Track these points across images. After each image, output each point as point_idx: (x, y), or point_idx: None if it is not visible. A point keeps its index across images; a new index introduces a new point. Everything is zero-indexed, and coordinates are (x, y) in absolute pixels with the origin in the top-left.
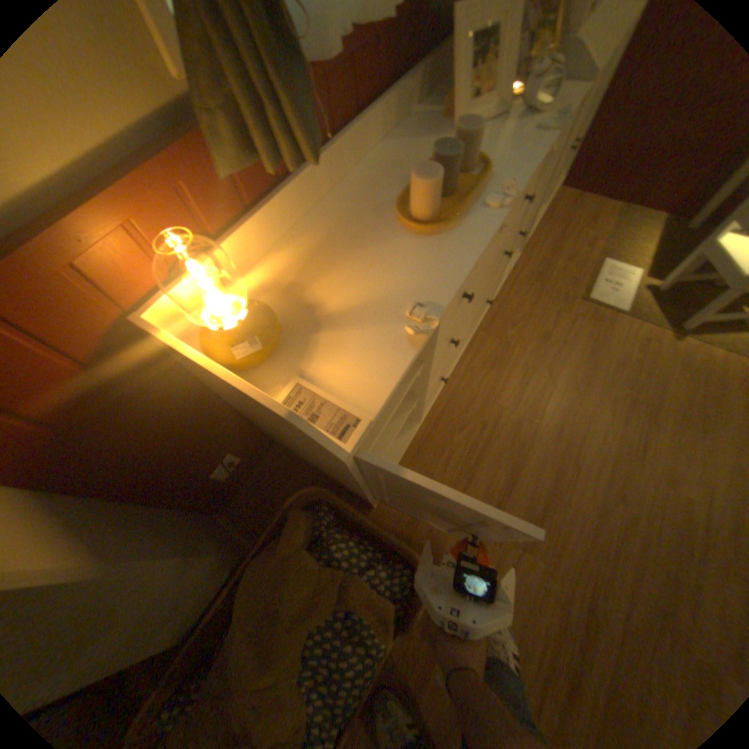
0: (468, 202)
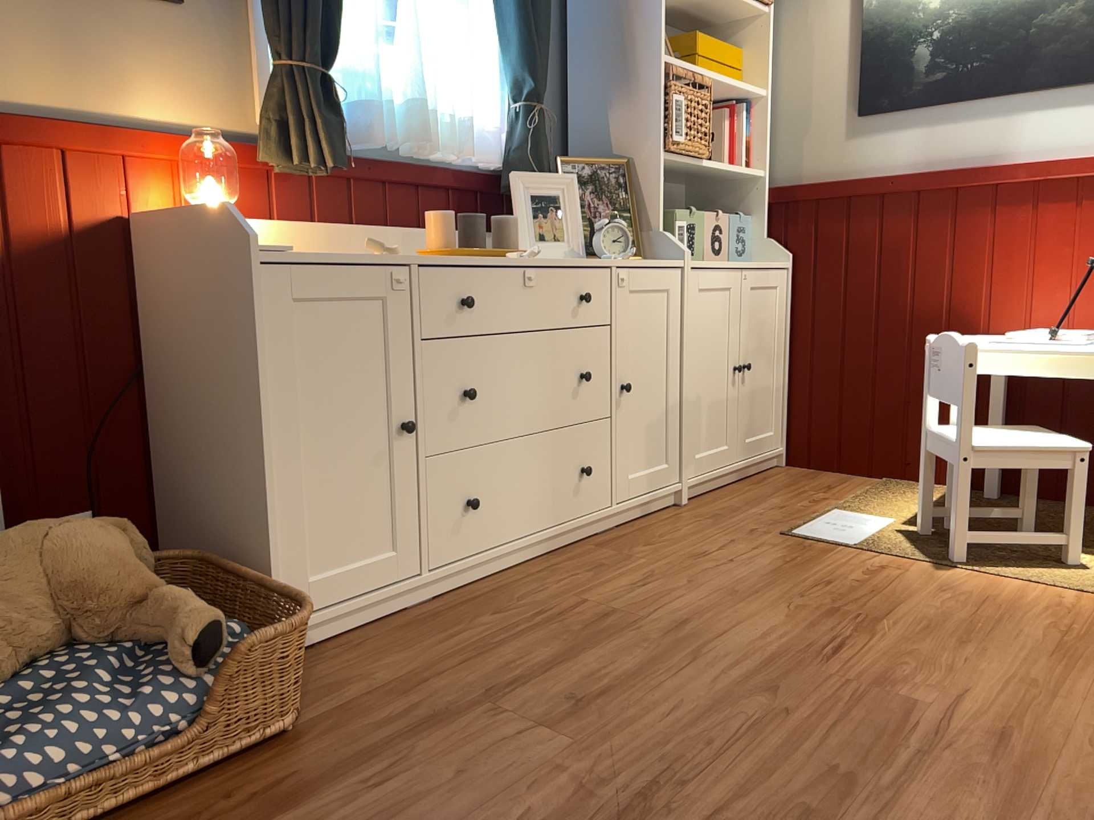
0: (485, 251)
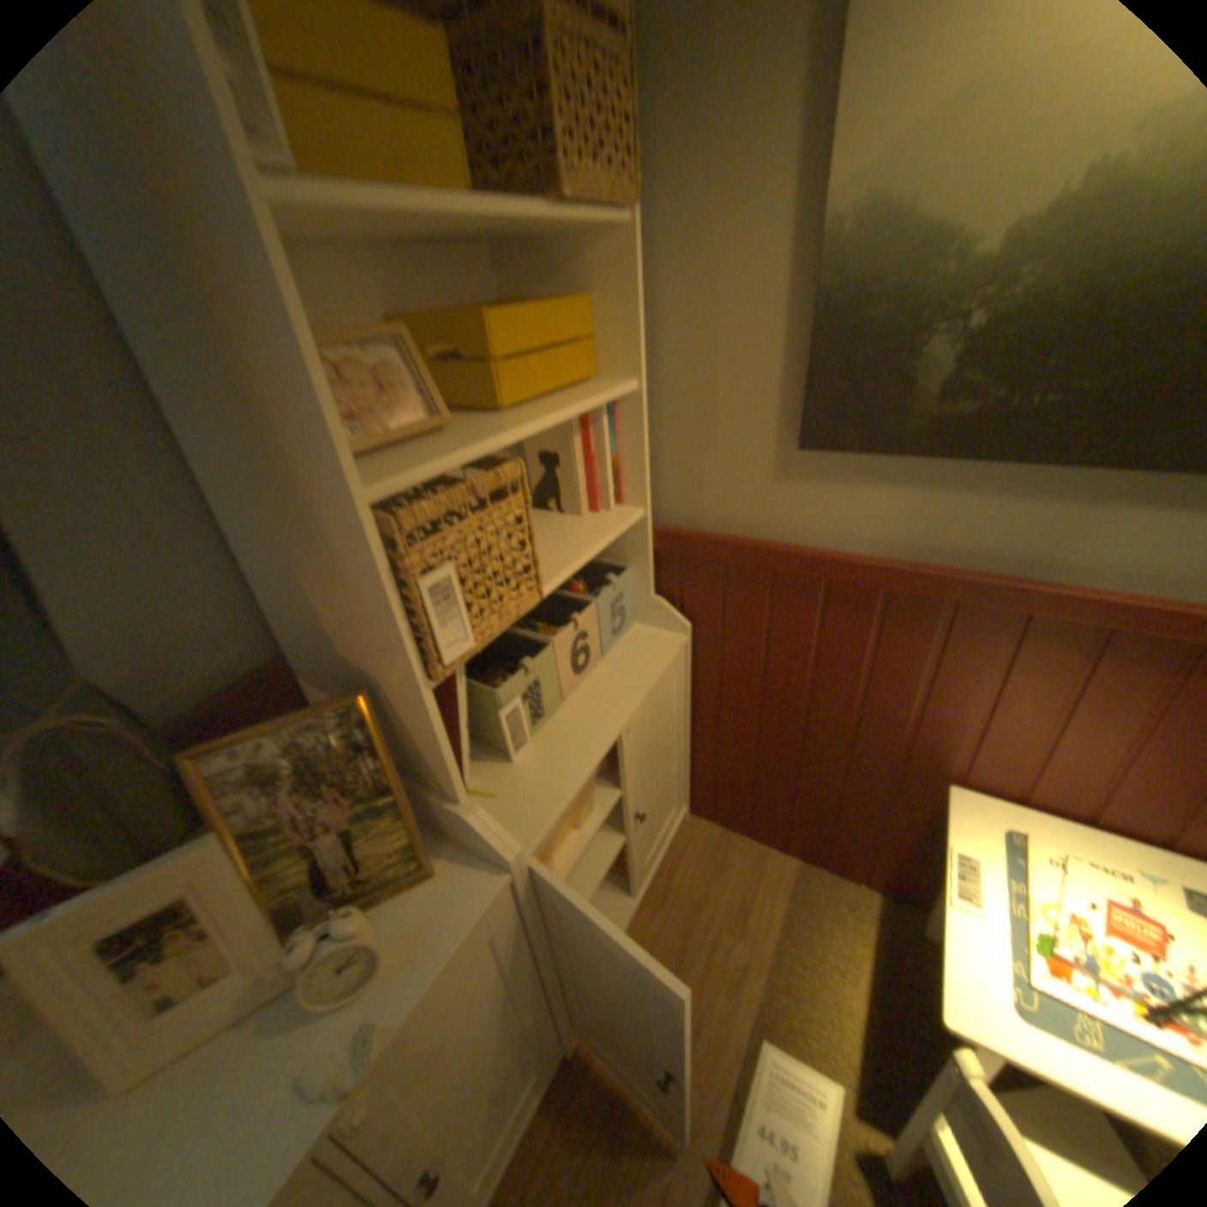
0: None
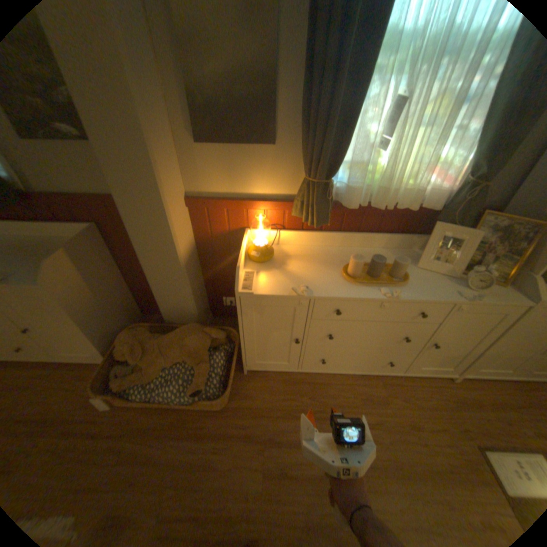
0: (372, 283)
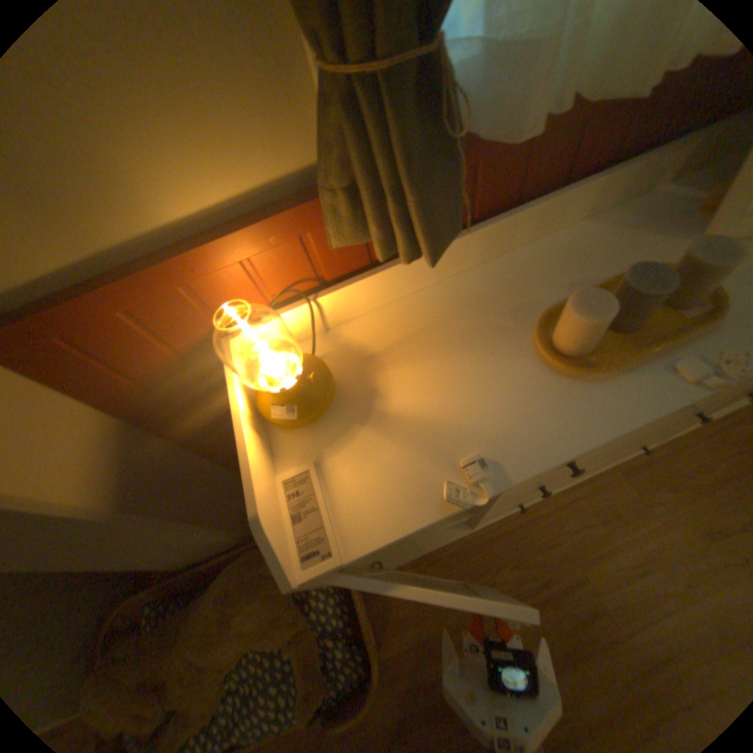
0: (647, 355)
